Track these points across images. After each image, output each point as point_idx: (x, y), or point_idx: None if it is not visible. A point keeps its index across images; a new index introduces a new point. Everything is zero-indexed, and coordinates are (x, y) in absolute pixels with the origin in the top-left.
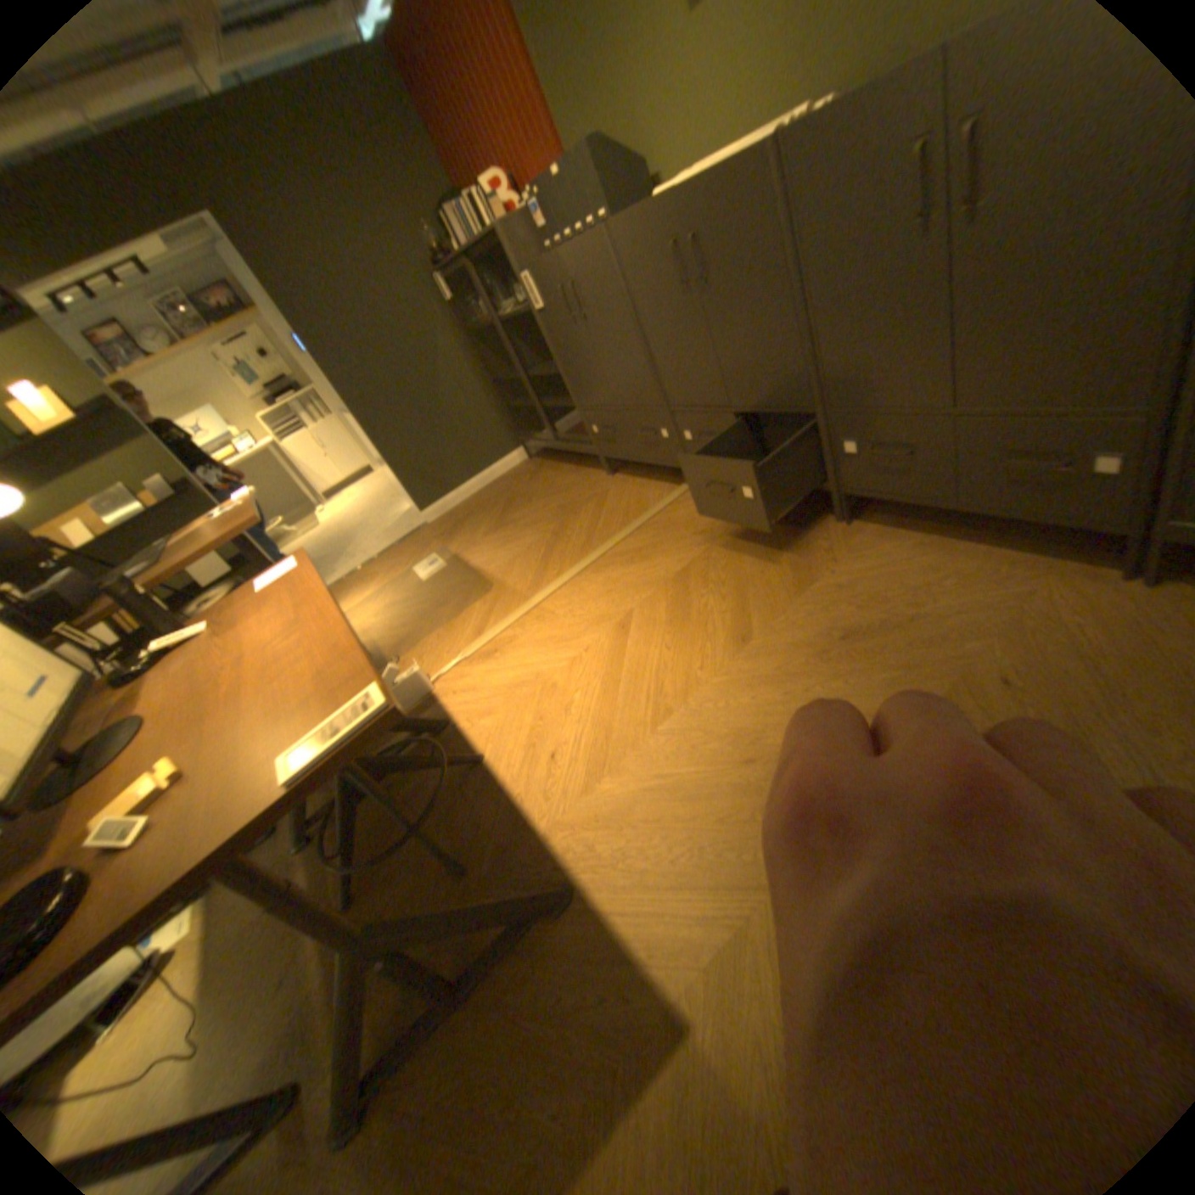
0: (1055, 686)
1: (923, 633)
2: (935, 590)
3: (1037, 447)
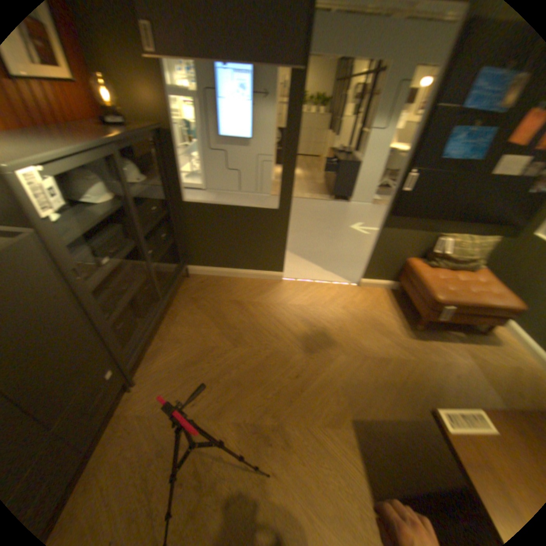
0: (187, 393)
1: (166, 447)
2: (131, 459)
3: (86, 397)
